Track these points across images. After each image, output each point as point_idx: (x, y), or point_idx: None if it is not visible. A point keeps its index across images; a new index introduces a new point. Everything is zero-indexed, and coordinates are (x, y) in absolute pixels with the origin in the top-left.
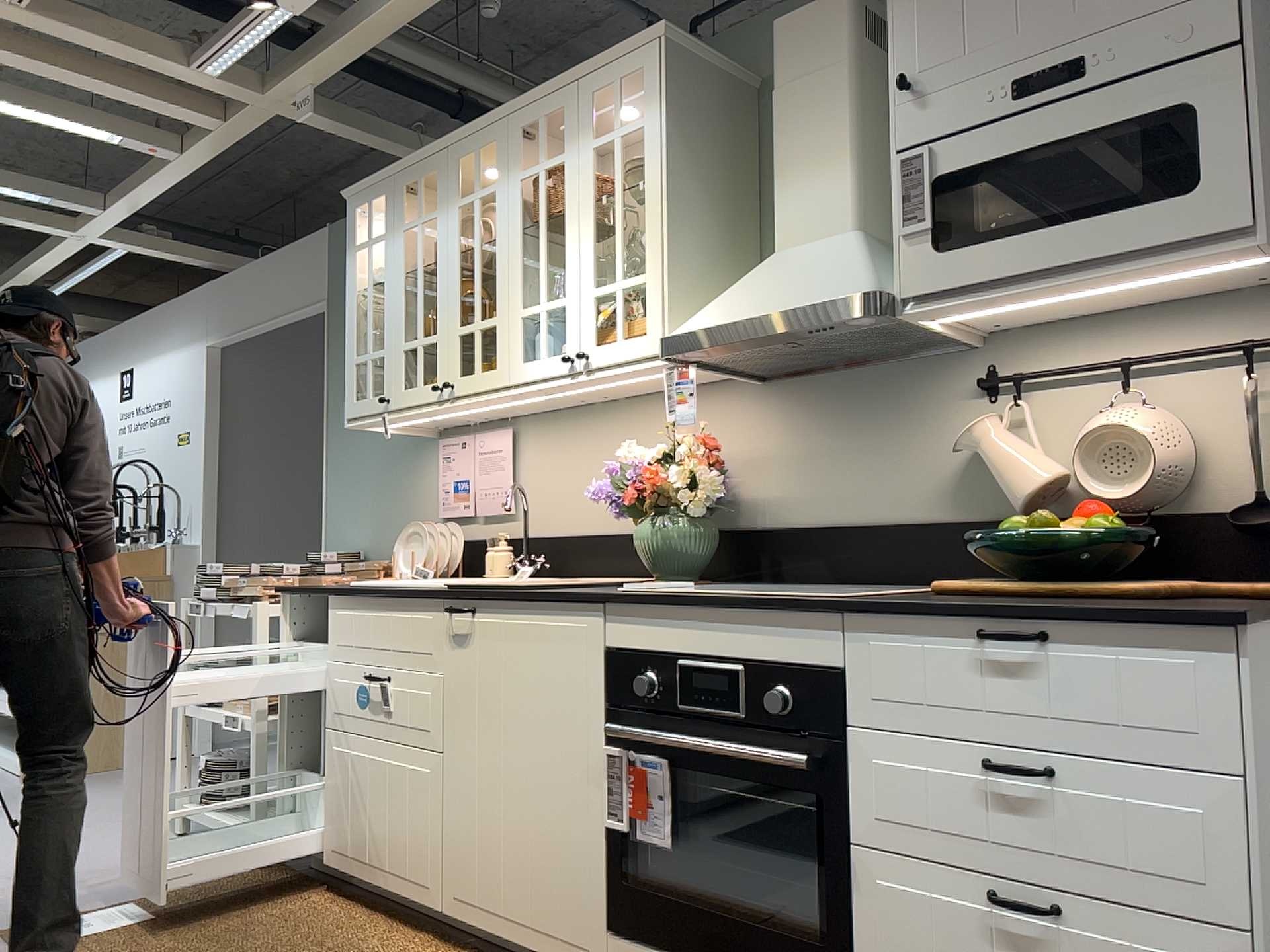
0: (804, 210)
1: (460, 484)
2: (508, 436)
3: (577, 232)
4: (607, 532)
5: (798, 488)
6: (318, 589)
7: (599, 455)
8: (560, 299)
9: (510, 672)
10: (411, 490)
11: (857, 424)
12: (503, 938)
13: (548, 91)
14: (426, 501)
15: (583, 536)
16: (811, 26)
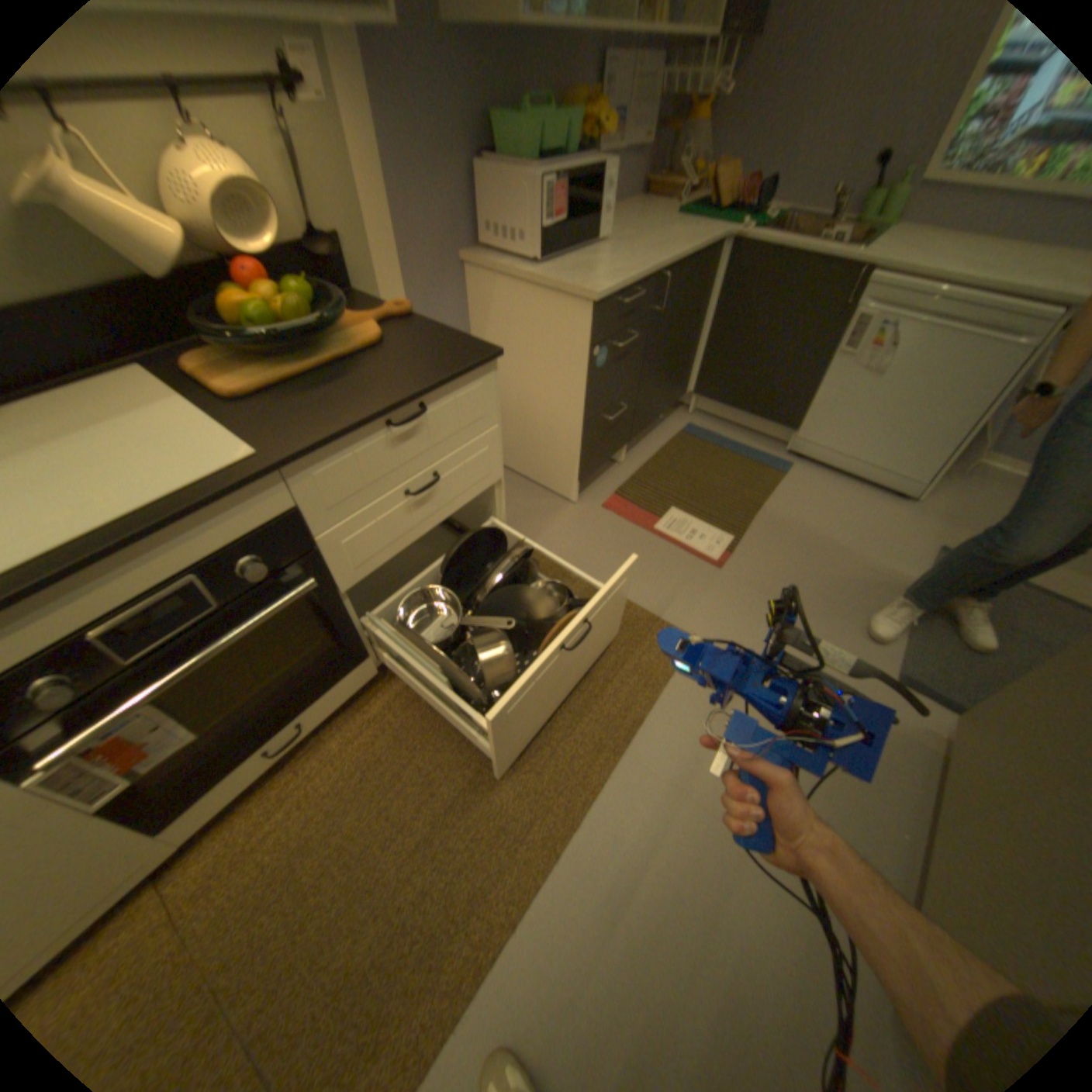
0: None
1: None
2: None
3: None
4: None
5: None
6: None
7: None
8: None
9: None
10: None
11: None
12: None
13: None
14: None
15: None
16: None
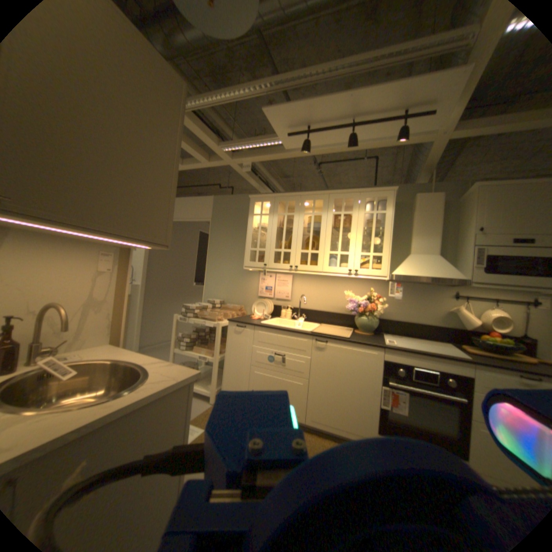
0: (423, 245)
1: (268, 287)
2: (290, 277)
3: (355, 235)
4: (326, 311)
5: (395, 310)
6: (250, 323)
7: (325, 289)
8: (346, 252)
9: (342, 361)
10: (245, 285)
11: (416, 298)
12: (332, 433)
13: (348, 191)
14: (251, 289)
15: (317, 310)
16: (431, 198)
